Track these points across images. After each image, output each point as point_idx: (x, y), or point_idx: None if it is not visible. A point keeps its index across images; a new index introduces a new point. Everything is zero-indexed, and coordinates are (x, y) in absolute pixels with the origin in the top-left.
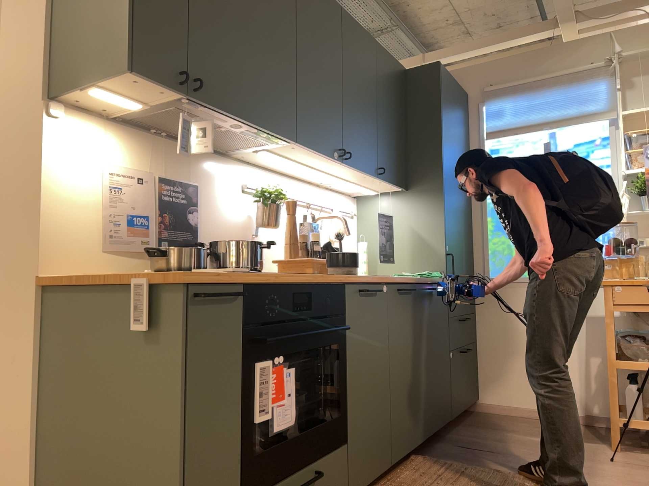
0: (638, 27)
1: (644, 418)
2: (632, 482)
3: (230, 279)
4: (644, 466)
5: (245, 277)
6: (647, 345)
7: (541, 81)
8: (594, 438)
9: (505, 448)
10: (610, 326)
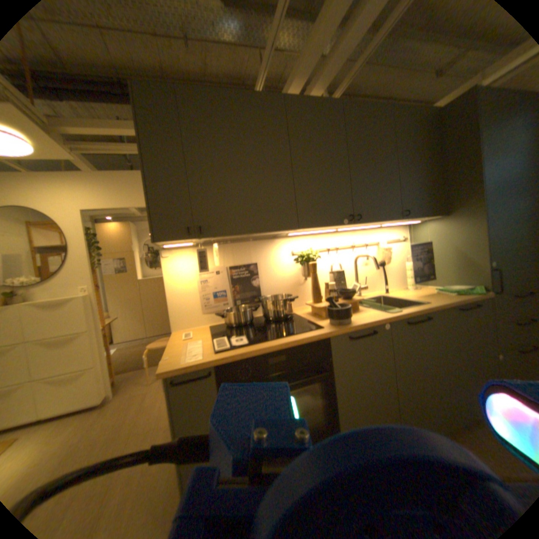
0: None
1: None
2: None
3: (200, 366)
4: None
5: (212, 362)
6: None
7: None
8: None
9: None
10: None
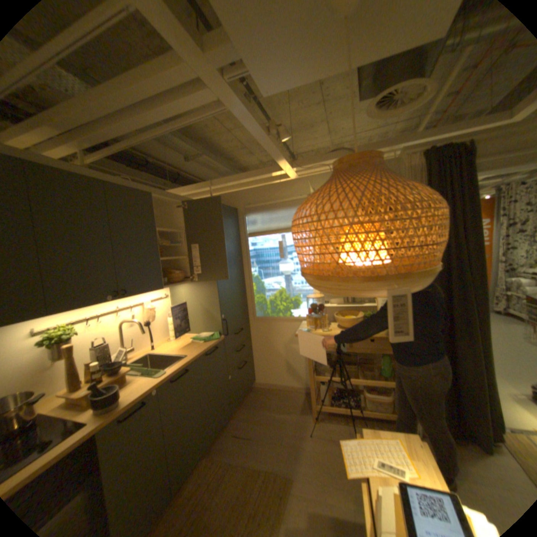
0: (325, 174)
1: (329, 403)
2: (316, 463)
3: None
4: (325, 440)
5: None
6: (329, 365)
7: (275, 204)
8: (307, 410)
9: (257, 434)
10: (310, 359)
